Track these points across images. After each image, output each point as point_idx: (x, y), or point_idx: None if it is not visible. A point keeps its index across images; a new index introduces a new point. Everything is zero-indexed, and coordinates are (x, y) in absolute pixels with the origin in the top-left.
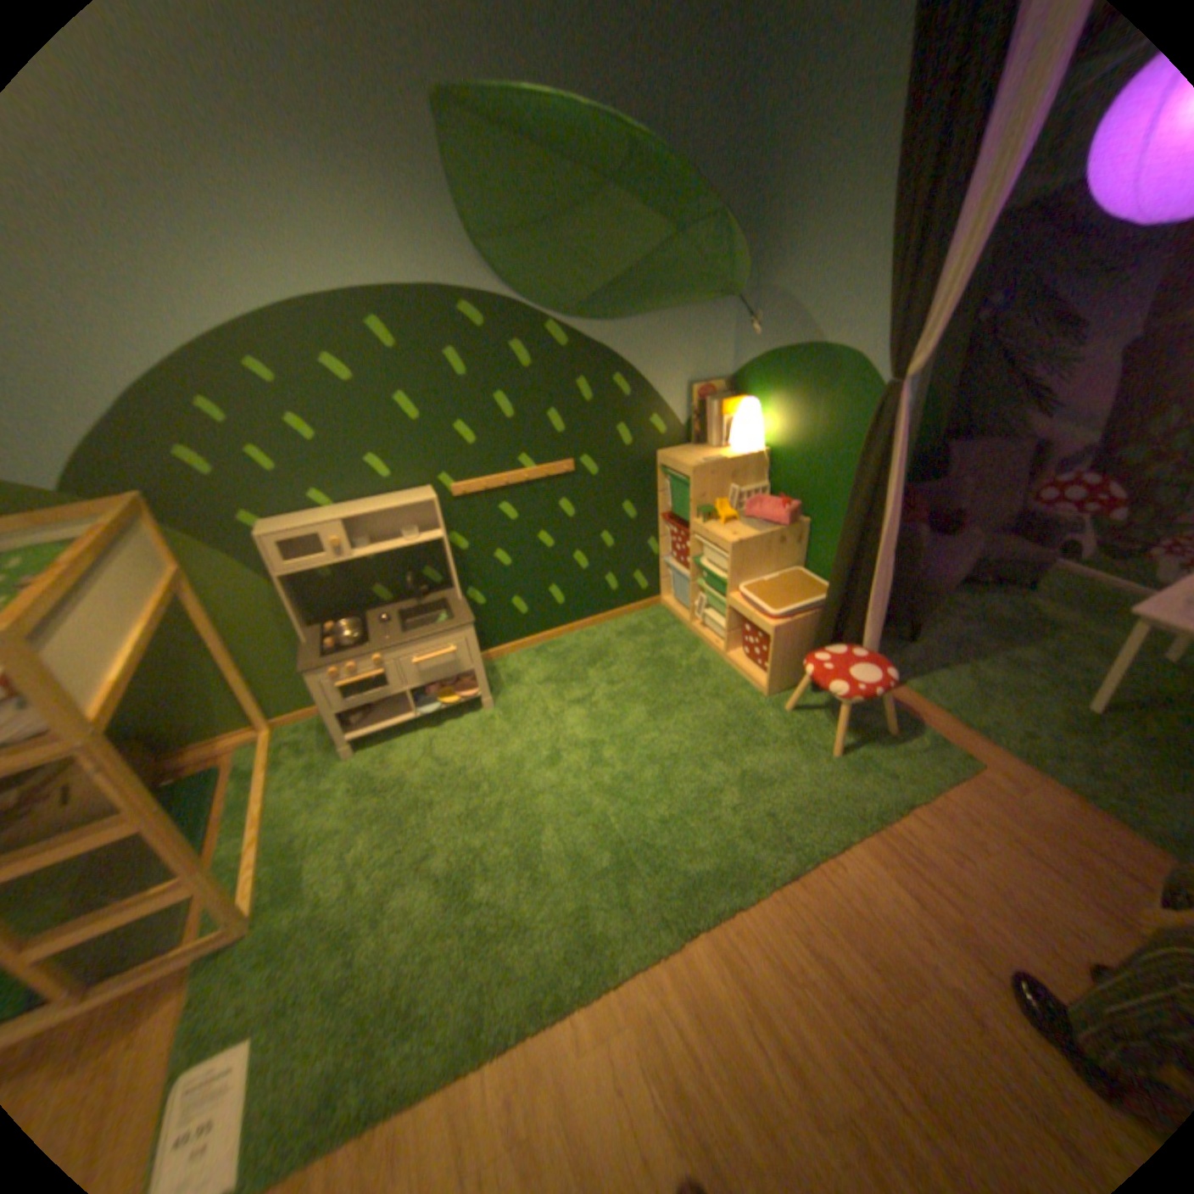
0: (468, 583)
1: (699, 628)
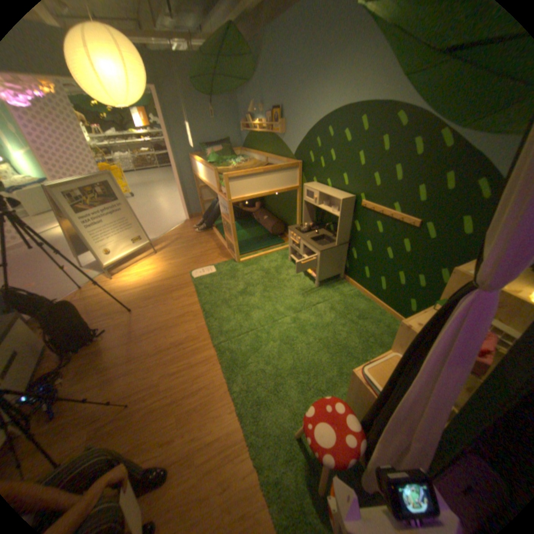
0: (352, 245)
1: None
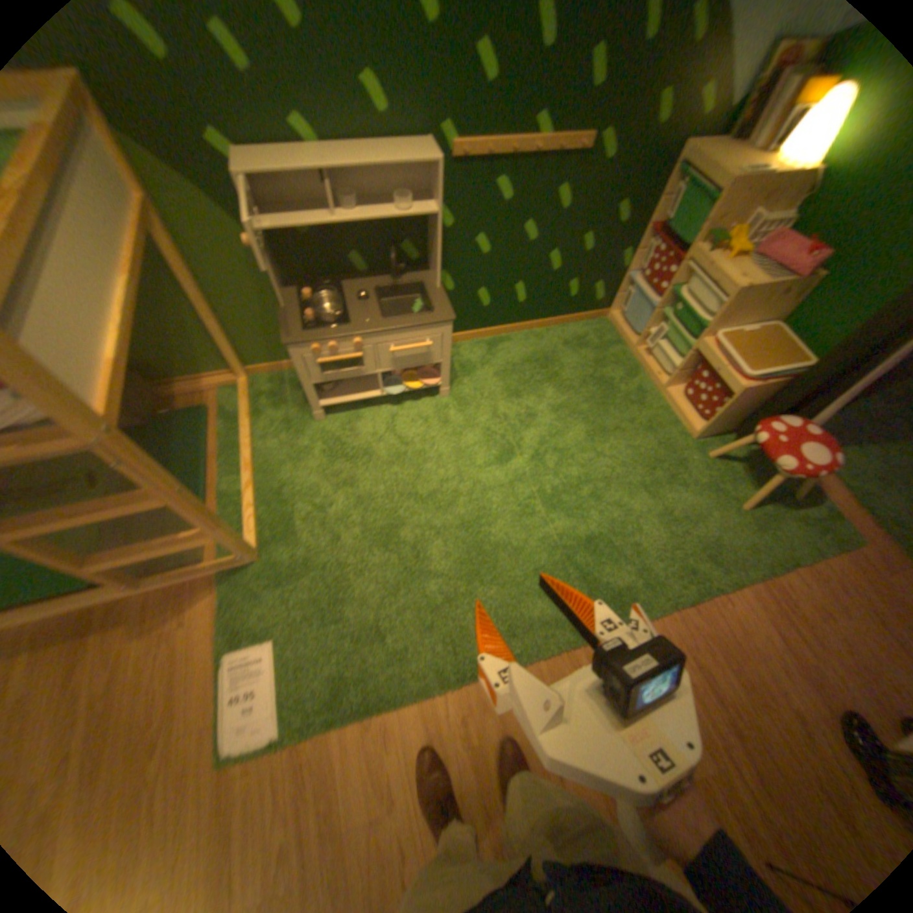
0: (442, 267)
1: (643, 356)
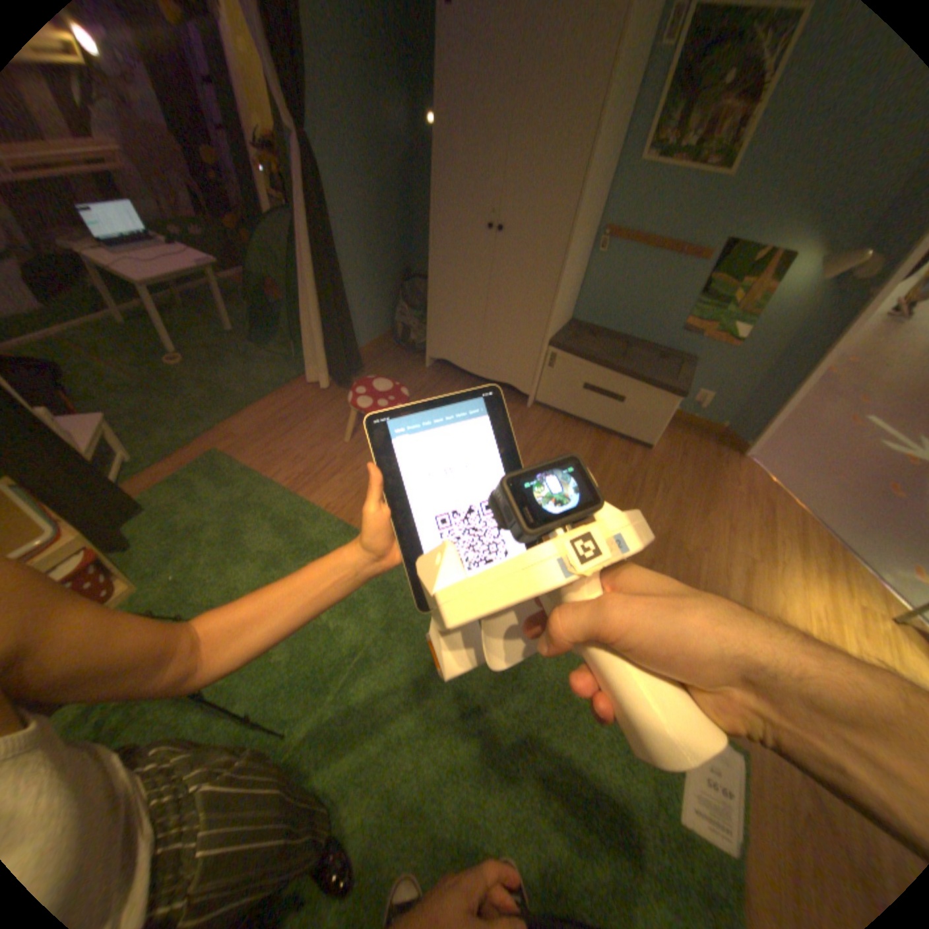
0: None
1: None
